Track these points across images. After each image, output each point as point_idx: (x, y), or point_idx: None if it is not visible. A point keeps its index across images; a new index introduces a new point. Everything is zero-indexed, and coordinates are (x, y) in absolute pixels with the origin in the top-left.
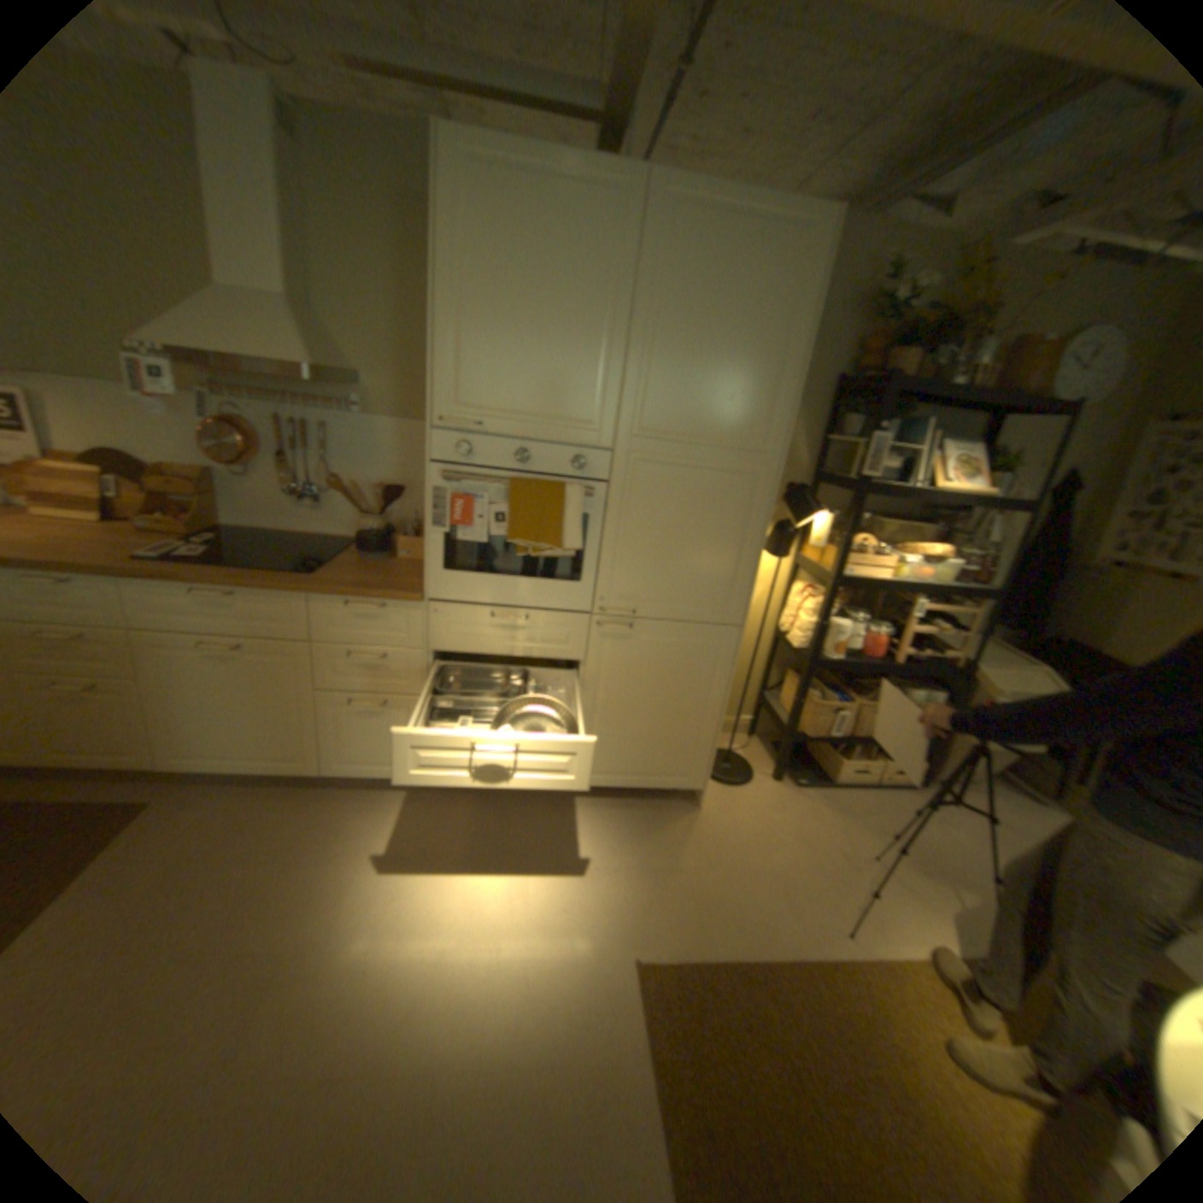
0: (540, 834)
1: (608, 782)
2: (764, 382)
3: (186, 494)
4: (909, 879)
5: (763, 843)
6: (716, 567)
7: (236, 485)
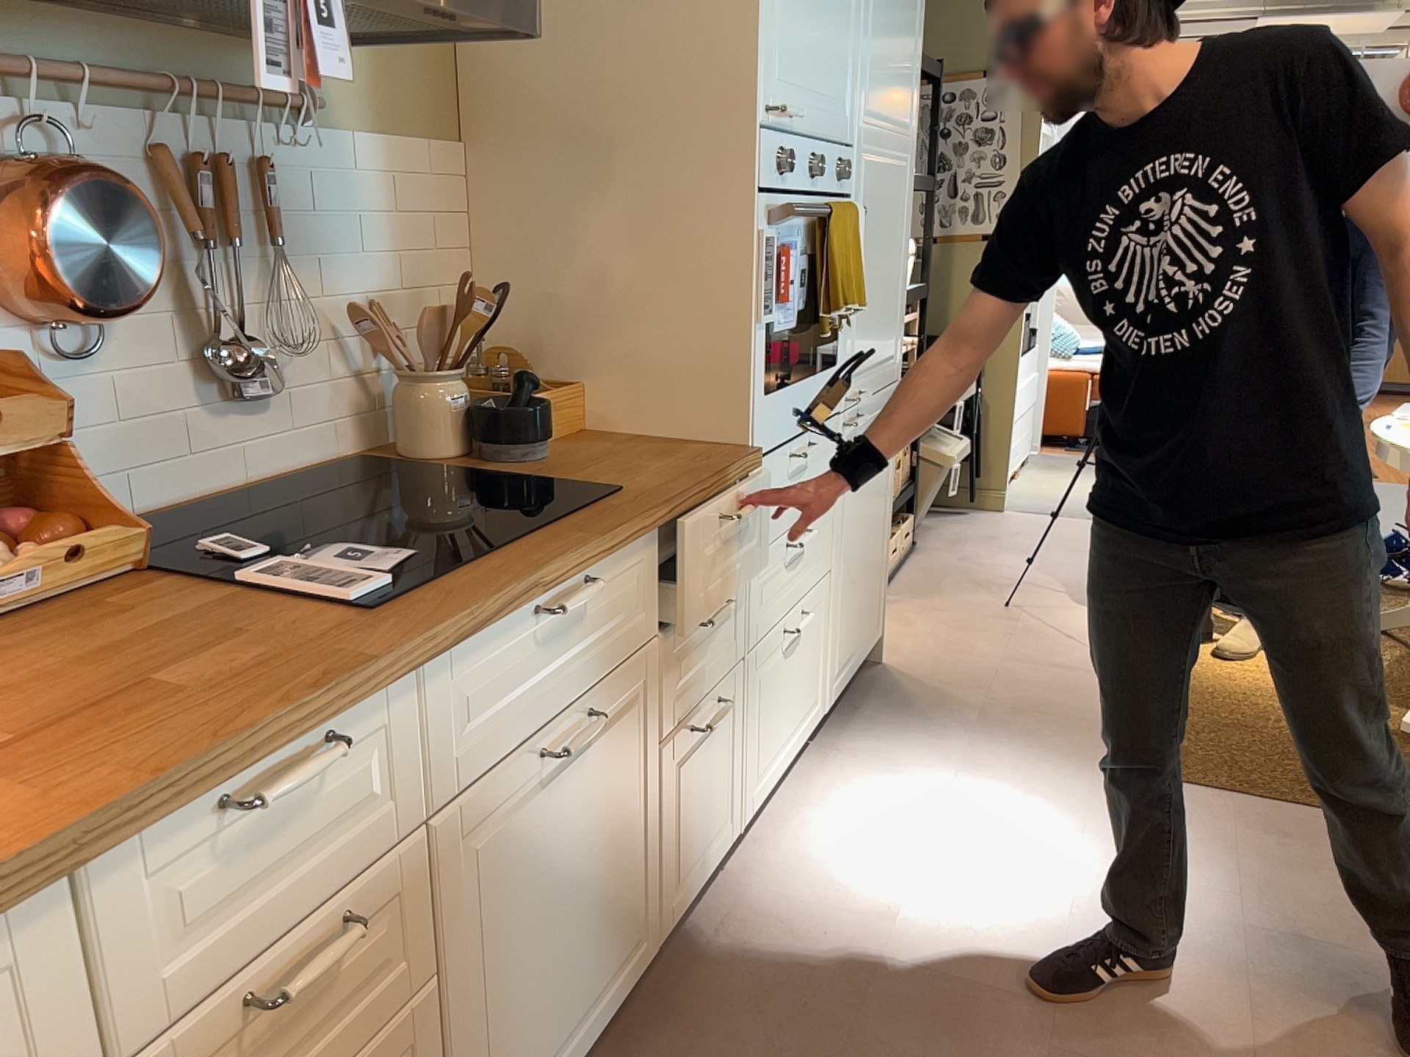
0: (877, 779)
1: (845, 677)
2: (912, 44)
3: (41, 440)
4: (1033, 600)
5: (957, 647)
6: (893, 302)
7: (72, 388)
